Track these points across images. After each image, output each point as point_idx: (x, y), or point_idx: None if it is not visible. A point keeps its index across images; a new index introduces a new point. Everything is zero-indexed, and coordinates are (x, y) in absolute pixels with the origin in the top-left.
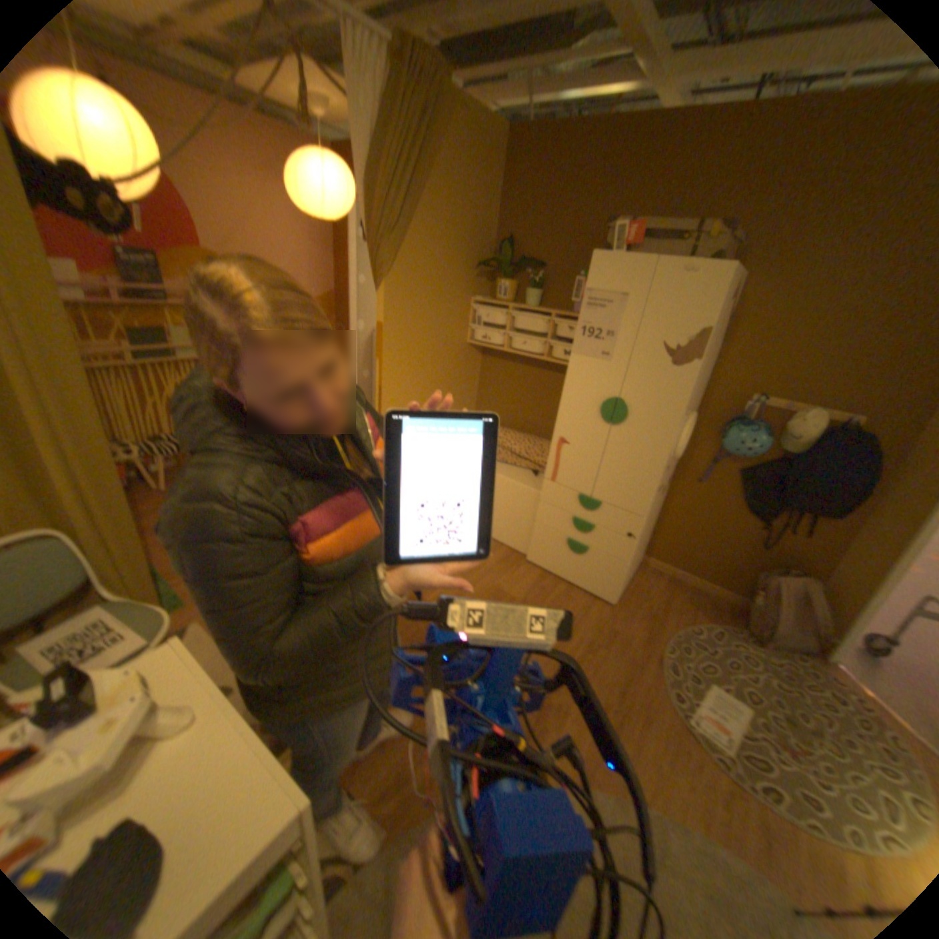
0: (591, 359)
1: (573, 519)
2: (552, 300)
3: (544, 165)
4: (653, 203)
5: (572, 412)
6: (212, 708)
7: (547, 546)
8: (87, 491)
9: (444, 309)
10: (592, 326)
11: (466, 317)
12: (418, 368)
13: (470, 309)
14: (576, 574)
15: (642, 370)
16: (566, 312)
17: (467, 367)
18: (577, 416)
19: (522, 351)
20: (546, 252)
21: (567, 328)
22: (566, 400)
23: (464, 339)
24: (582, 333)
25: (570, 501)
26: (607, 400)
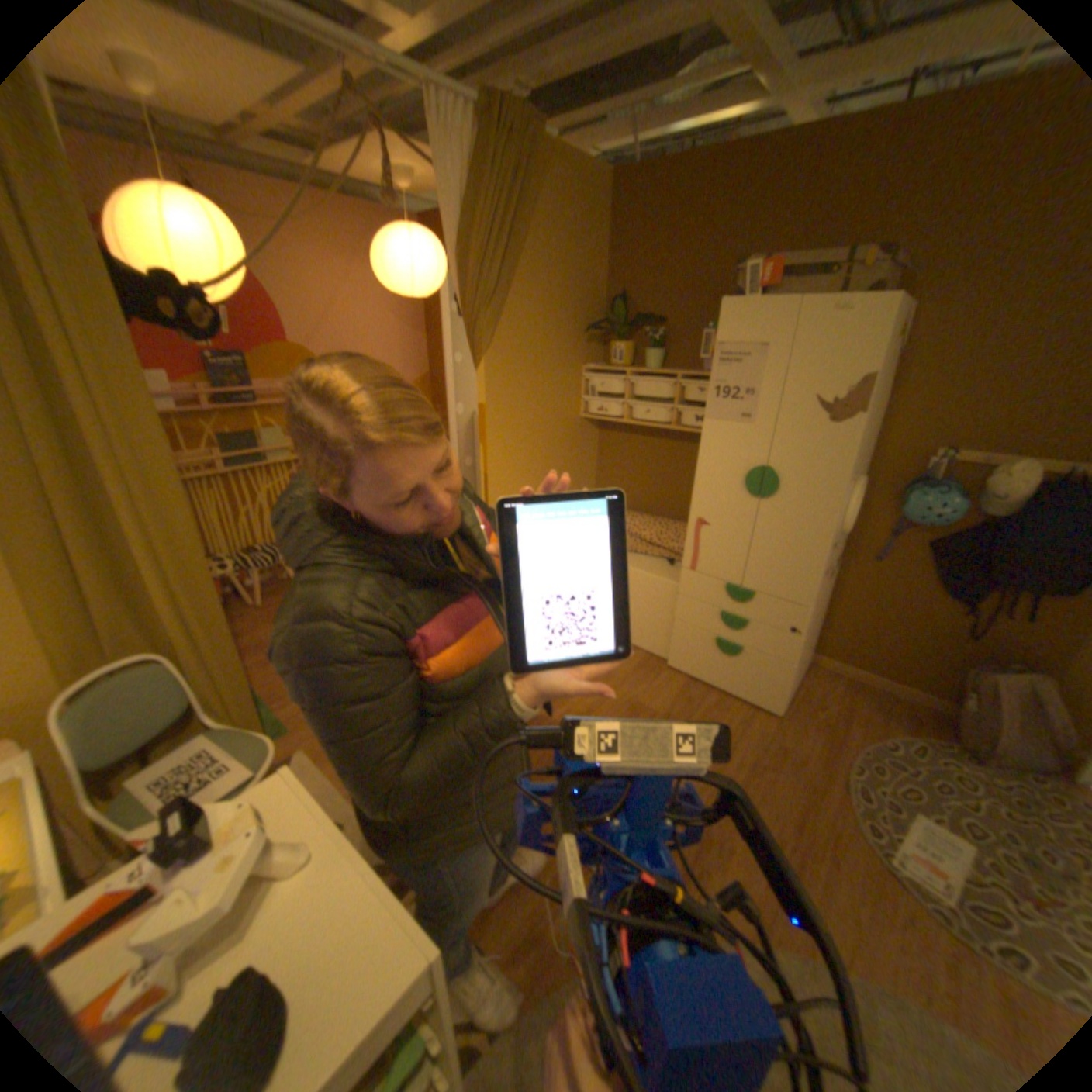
0: (728, 426)
1: (721, 617)
2: (676, 361)
3: (656, 211)
4: (789, 238)
5: (711, 490)
6: (324, 848)
7: (692, 650)
8: (185, 613)
9: (552, 384)
10: (726, 388)
11: (577, 390)
12: (526, 452)
13: (581, 381)
14: (730, 683)
15: (792, 433)
16: (694, 374)
17: (582, 446)
18: (717, 493)
19: (645, 423)
20: (665, 308)
21: (697, 392)
22: (702, 476)
23: (577, 416)
24: (715, 396)
25: (716, 595)
26: (752, 472)
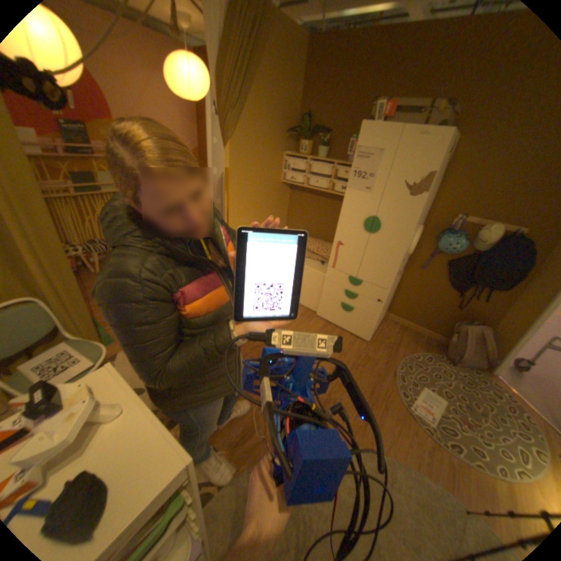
0: (358, 192)
1: (344, 291)
2: (334, 154)
3: (331, 64)
4: (400, 90)
5: (346, 226)
6: (131, 403)
7: (328, 307)
8: (49, 274)
9: (266, 160)
10: (359, 171)
11: (280, 165)
12: (250, 198)
13: (282, 160)
14: (345, 324)
15: (390, 199)
16: (342, 162)
17: (280, 197)
18: (349, 228)
19: (315, 187)
20: (330, 123)
21: (343, 172)
22: (341, 218)
23: (278, 180)
24: (353, 175)
25: (343, 281)
26: (367, 218)
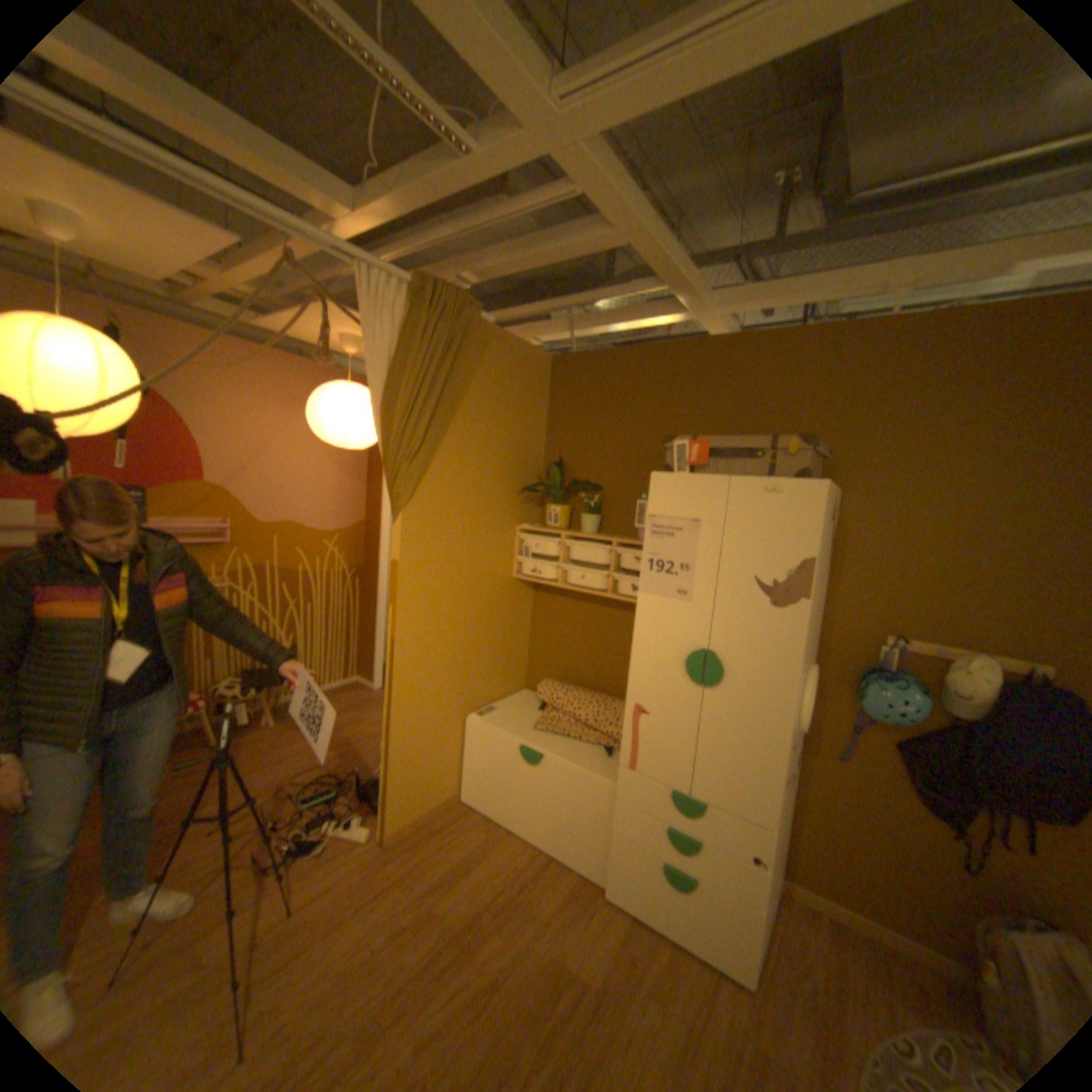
0: (665, 600)
1: (669, 834)
2: (613, 527)
3: (591, 393)
4: (714, 425)
5: (649, 671)
6: None
7: (635, 878)
8: None
9: (482, 542)
10: (660, 560)
11: (511, 549)
12: (447, 613)
13: (516, 540)
14: (684, 931)
15: (733, 614)
16: (629, 541)
17: (515, 607)
18: (656, 676)
19: (581, 587)
20: (601, 477)
21: (633, 560)
22: (639, 653)
23: (509, 575)
24: (650, 567)
25: (661, 804)
26: (693, 655)
